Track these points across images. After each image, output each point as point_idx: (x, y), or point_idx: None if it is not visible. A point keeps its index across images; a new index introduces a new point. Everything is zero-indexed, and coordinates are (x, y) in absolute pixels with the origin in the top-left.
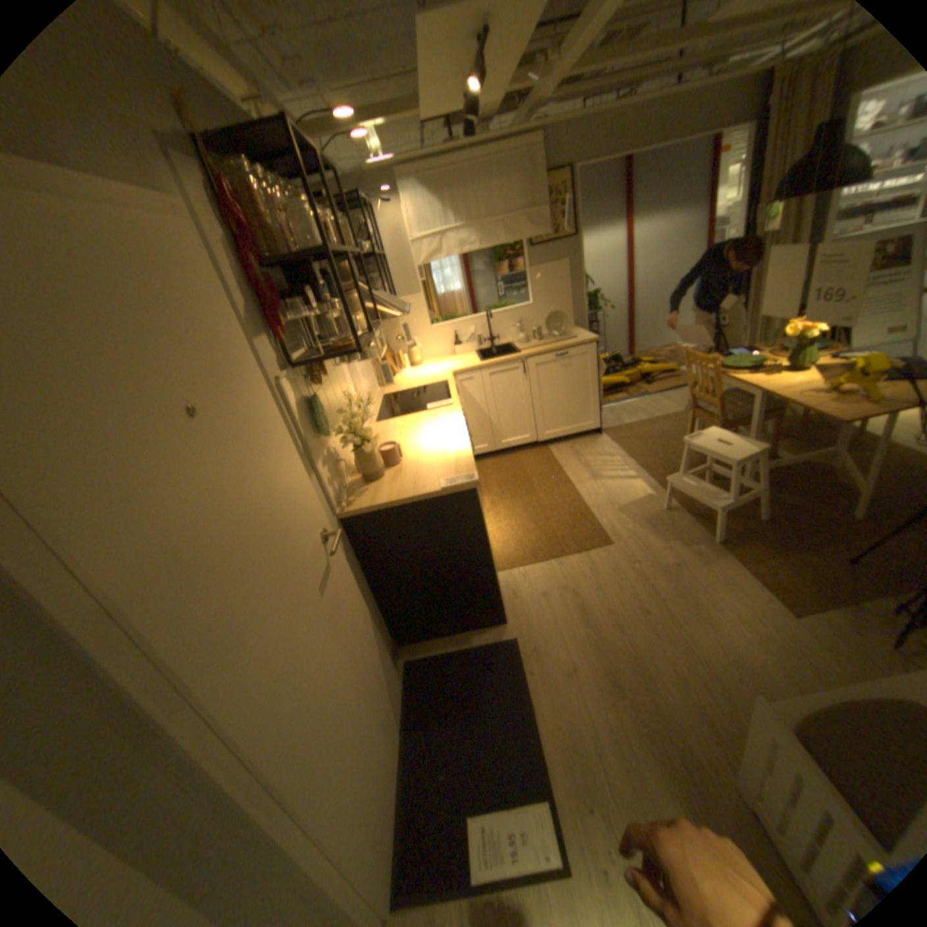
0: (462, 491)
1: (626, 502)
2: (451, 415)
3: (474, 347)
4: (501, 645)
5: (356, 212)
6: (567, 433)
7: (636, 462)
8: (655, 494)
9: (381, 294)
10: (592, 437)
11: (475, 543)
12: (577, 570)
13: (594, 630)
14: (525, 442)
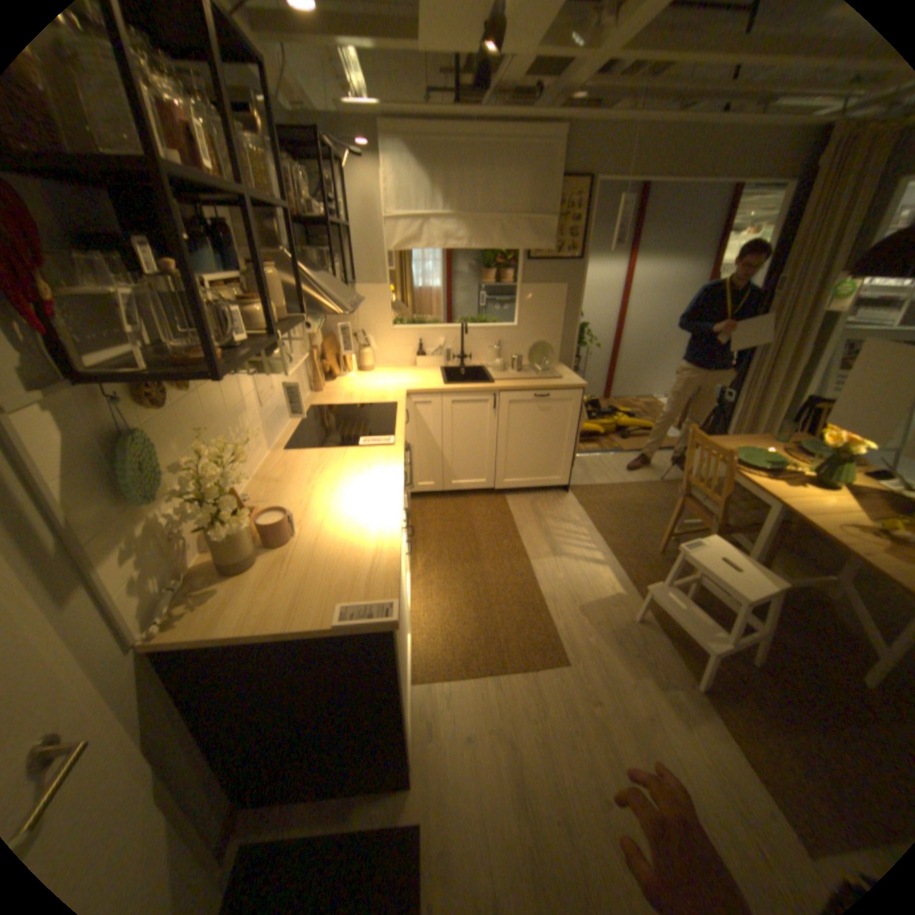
0: (367, 632)
1: (589, 599)
2: (388, 463)
3: (440, 361)
4: (393, 836)
5: (321, 163)
6: (529, 485)
7: (604, 541)
8: (625, 593)
9: (319, 275)
10: (556, 494)
11: (379, 697)
12: (519, 704)
13: (531, 828)
14: (479, 487)
